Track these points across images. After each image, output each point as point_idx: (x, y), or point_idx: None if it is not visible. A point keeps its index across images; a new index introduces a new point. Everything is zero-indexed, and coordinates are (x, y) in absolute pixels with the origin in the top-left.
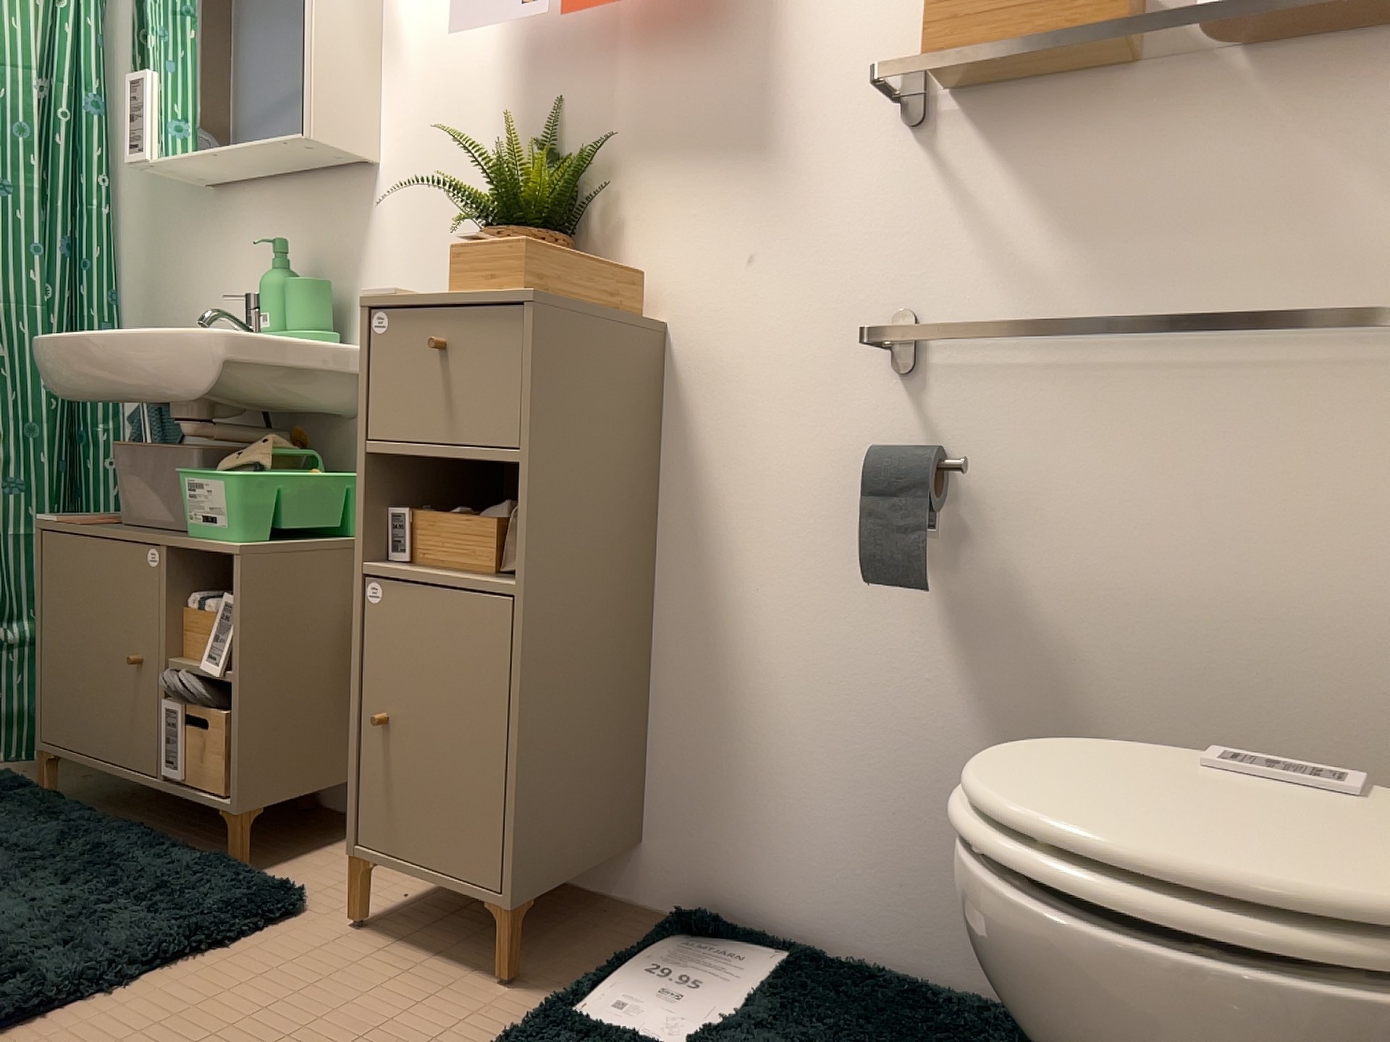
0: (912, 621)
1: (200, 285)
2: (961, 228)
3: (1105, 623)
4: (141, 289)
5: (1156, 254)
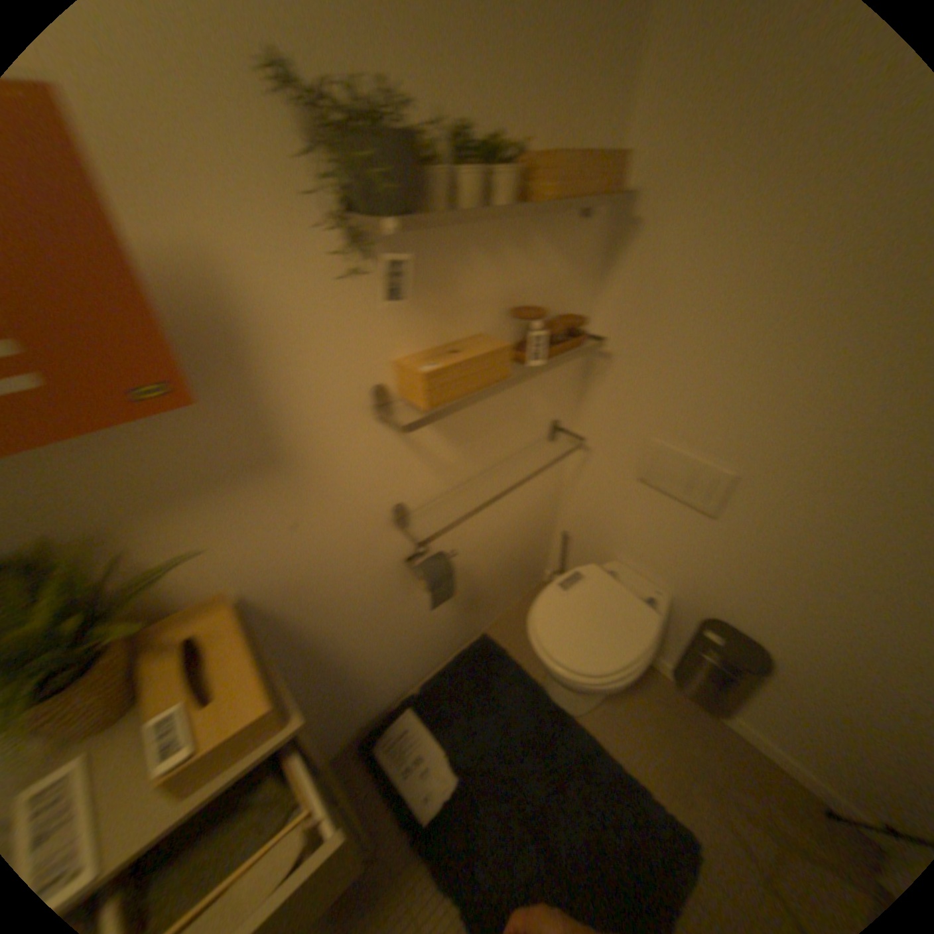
0: (422, 597)
1: None
2: (418, 457)
3: (477, 551)
4: None
5: (488, 439)
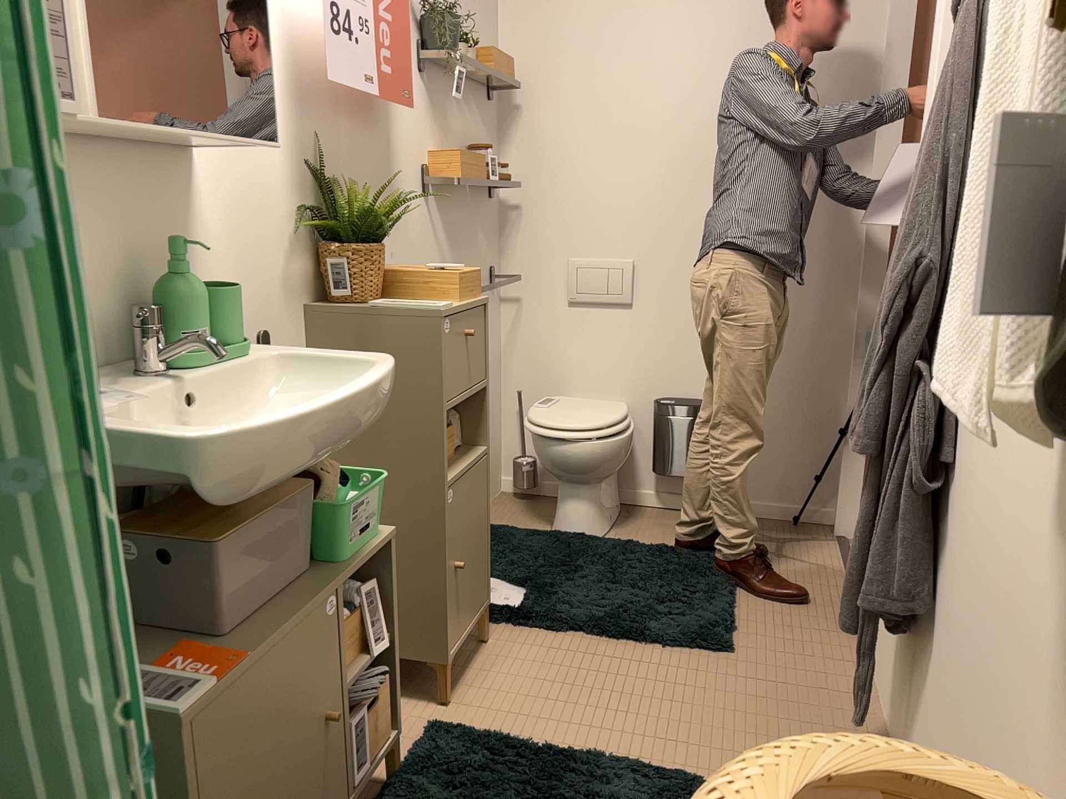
0: None
1: None
2: (438, 248)
3: None
4: None
5: (464, 261)
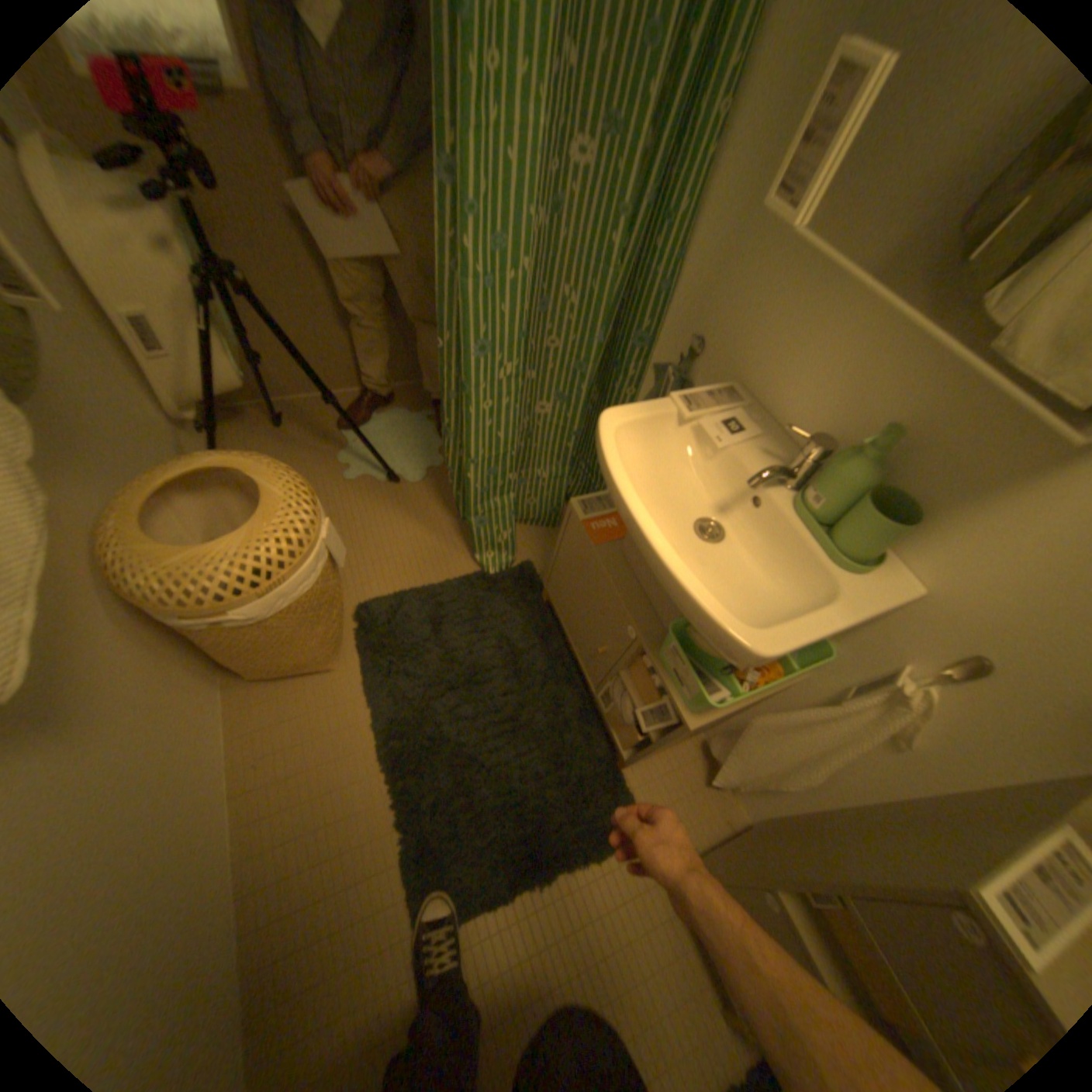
0: None
1: (769, 312)
2: None
3: None
4: (709, 257)
5: None
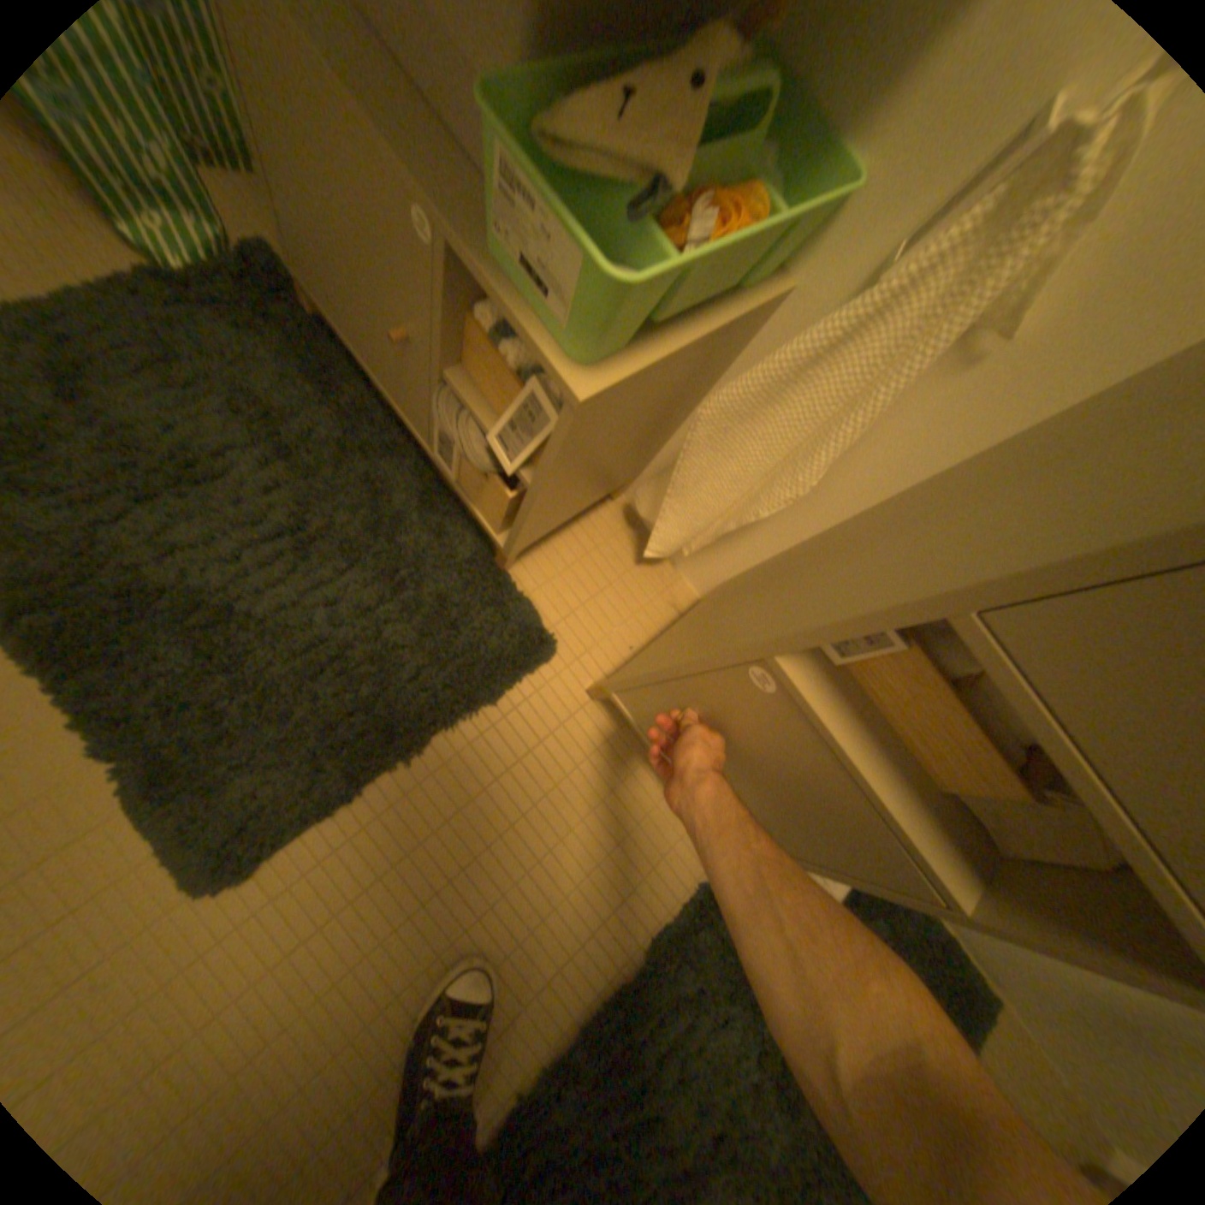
0: None
1: None
2: None
3: None
4: None
5: None
